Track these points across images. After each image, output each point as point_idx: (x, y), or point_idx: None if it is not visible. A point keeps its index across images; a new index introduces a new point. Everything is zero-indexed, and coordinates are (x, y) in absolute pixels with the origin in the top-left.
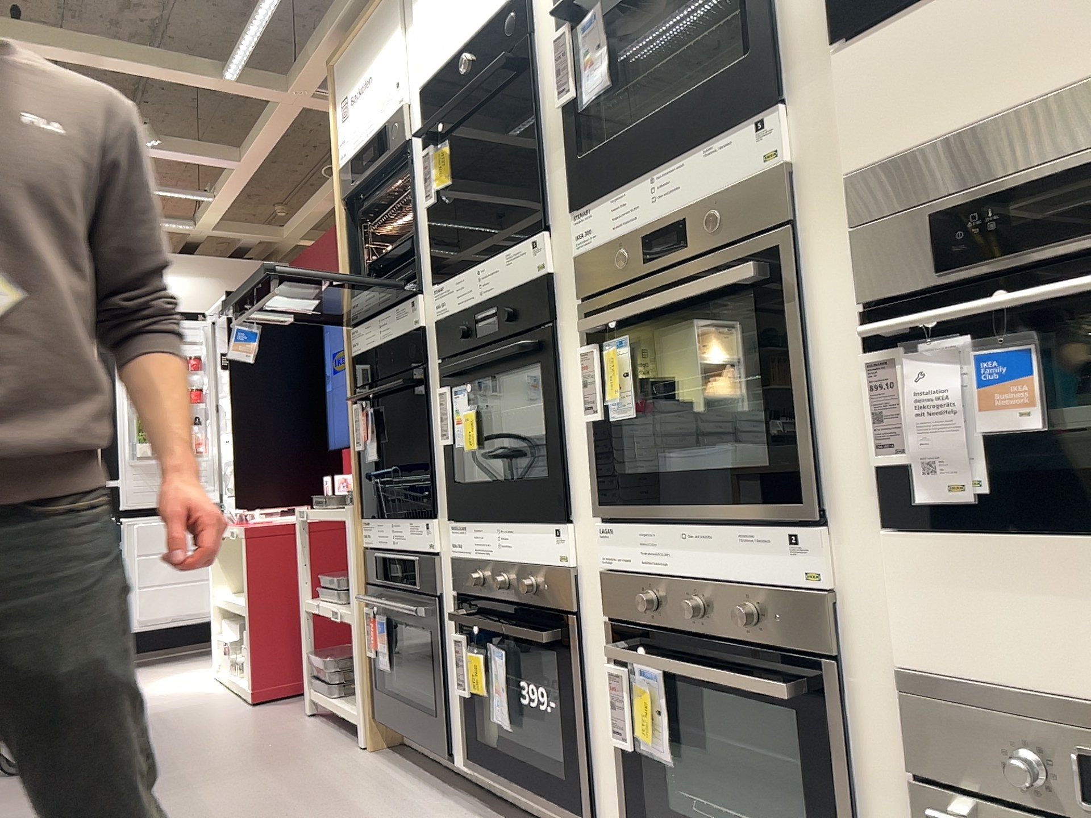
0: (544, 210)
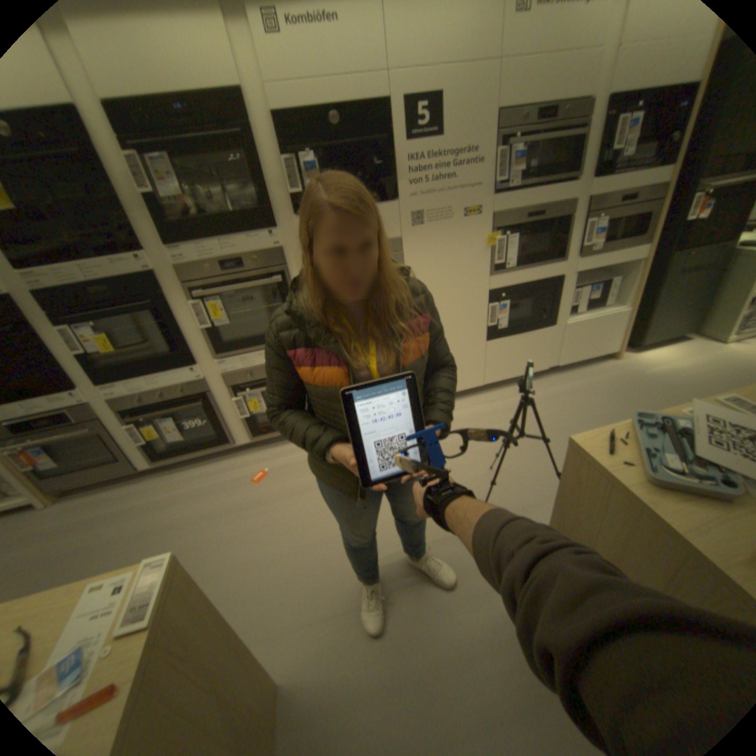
0: (134, 241)
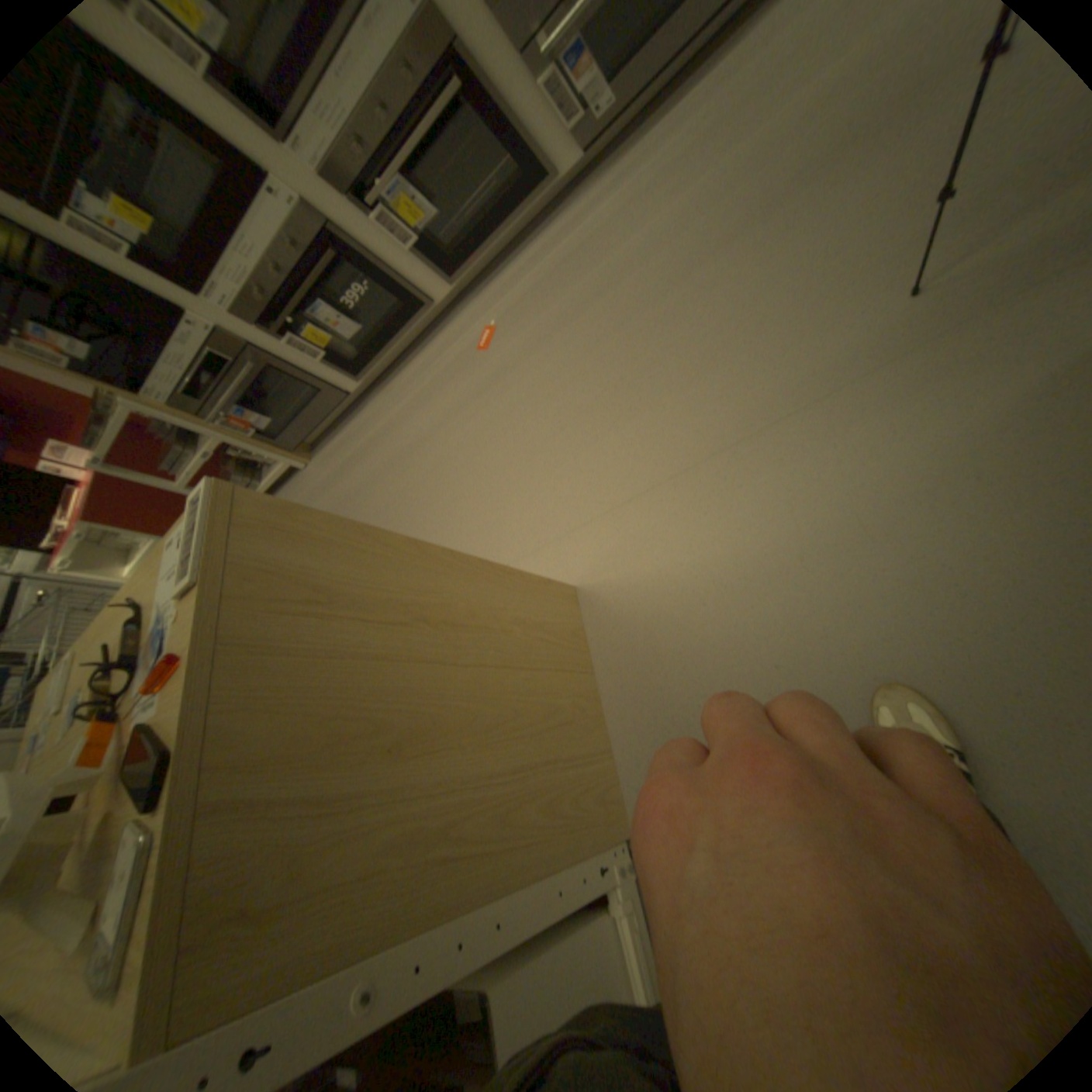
0: None
